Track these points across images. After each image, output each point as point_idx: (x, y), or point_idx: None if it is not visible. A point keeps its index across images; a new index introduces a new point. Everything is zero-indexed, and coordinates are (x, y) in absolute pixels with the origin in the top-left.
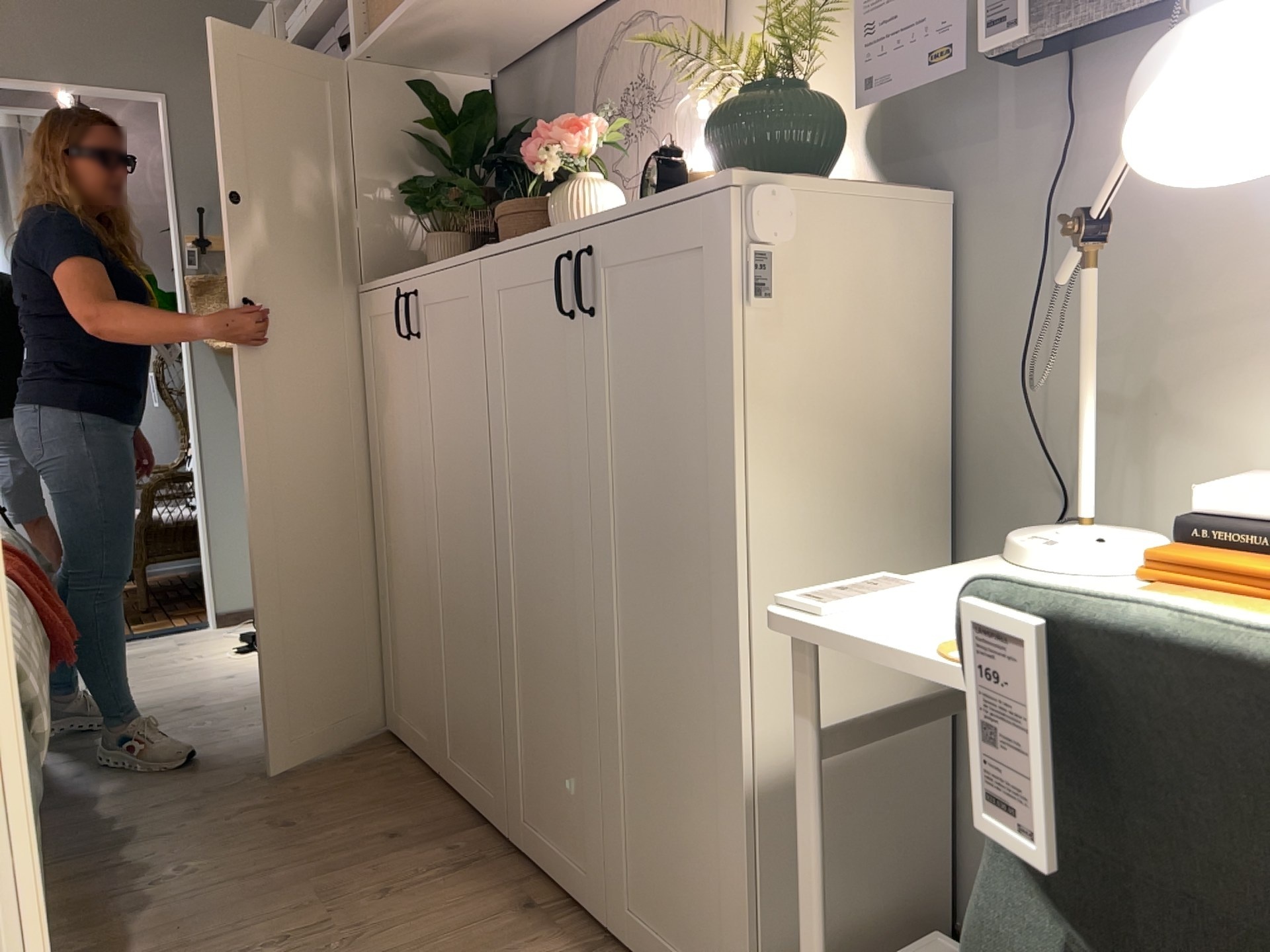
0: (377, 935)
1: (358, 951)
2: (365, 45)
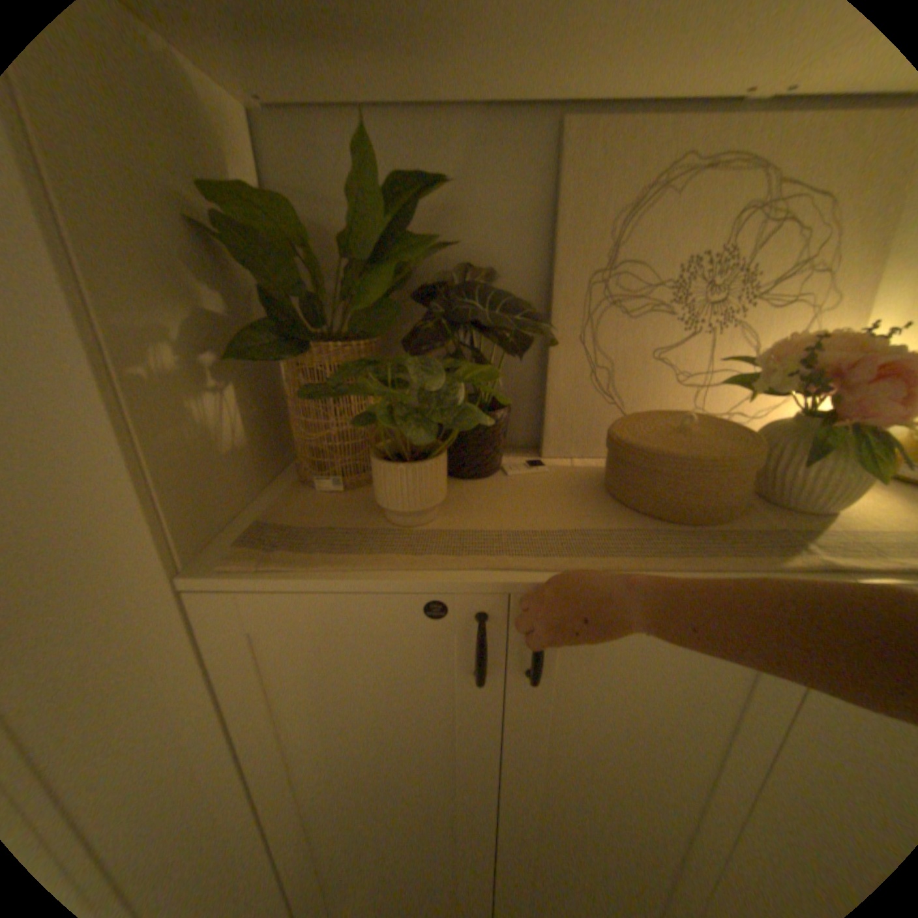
0: None
1: None
2: None
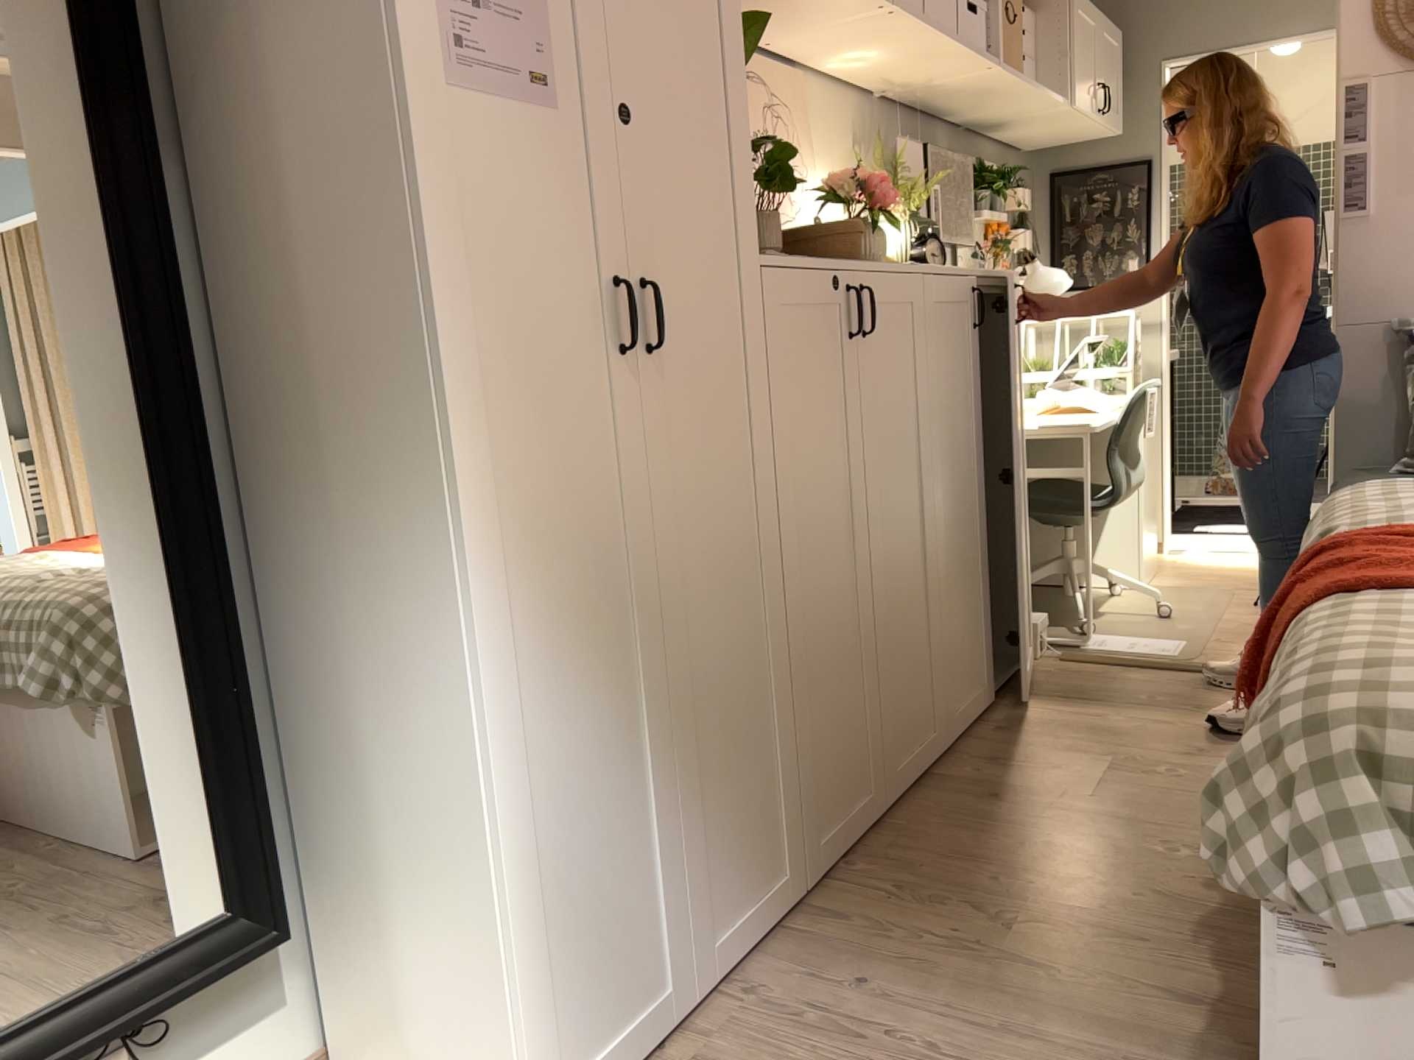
0: (1089, 755)
1: (1109, 753)
2: None
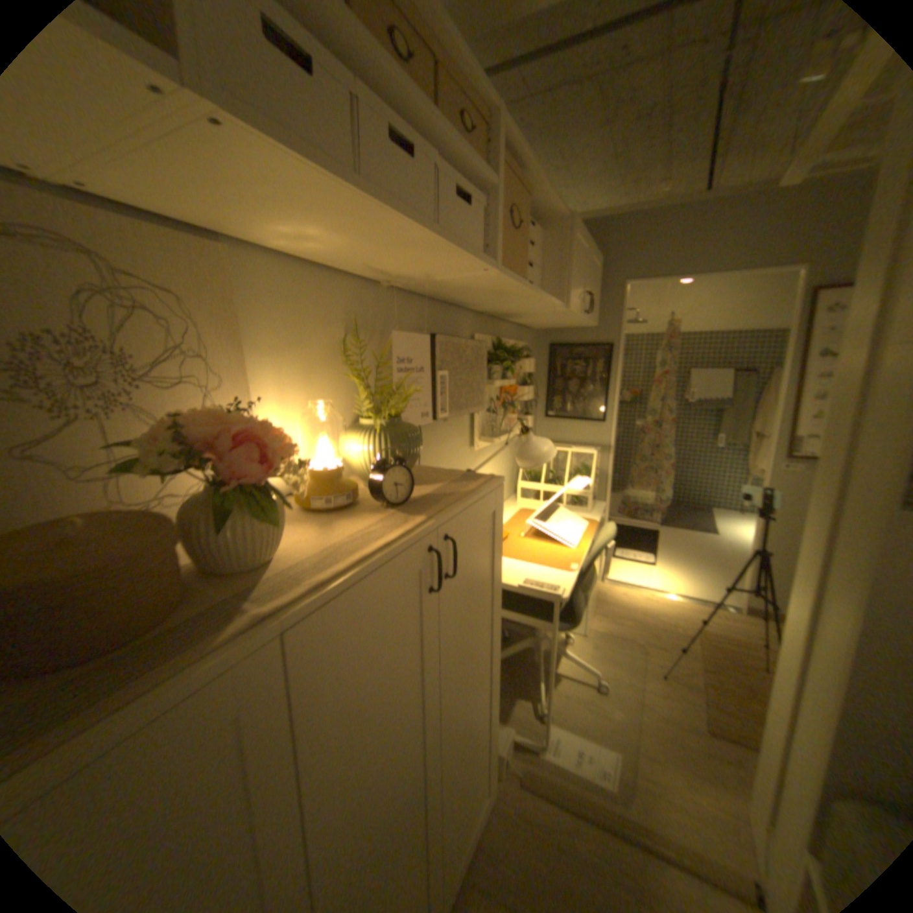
0: None
1: None
2: None
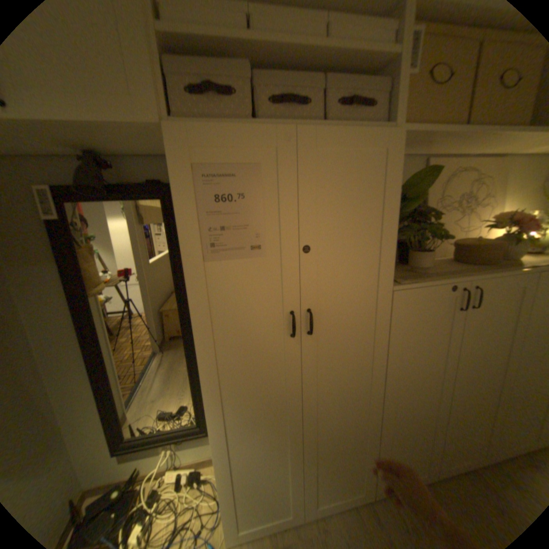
0: None
1: None
2: (423, 128)
